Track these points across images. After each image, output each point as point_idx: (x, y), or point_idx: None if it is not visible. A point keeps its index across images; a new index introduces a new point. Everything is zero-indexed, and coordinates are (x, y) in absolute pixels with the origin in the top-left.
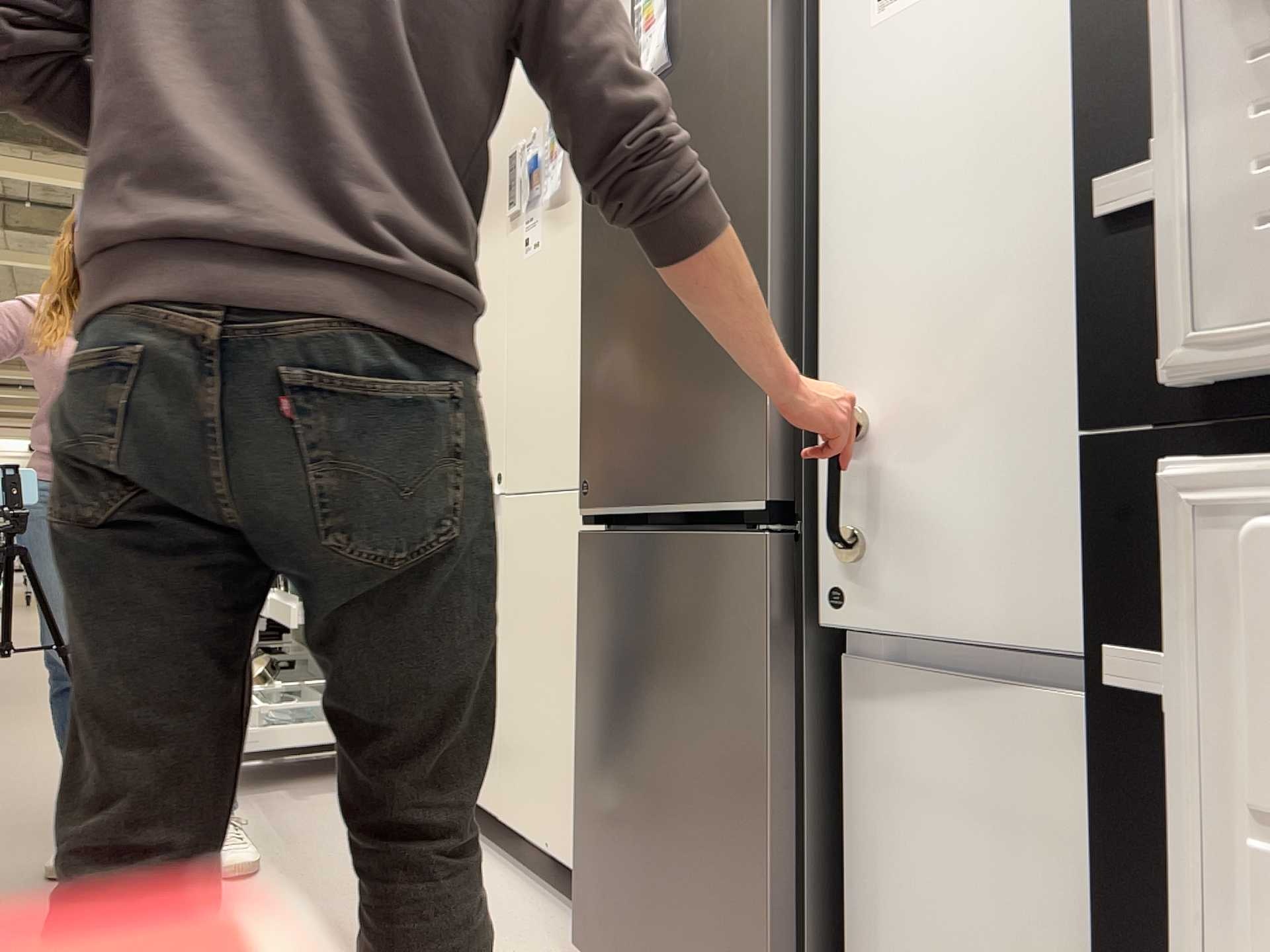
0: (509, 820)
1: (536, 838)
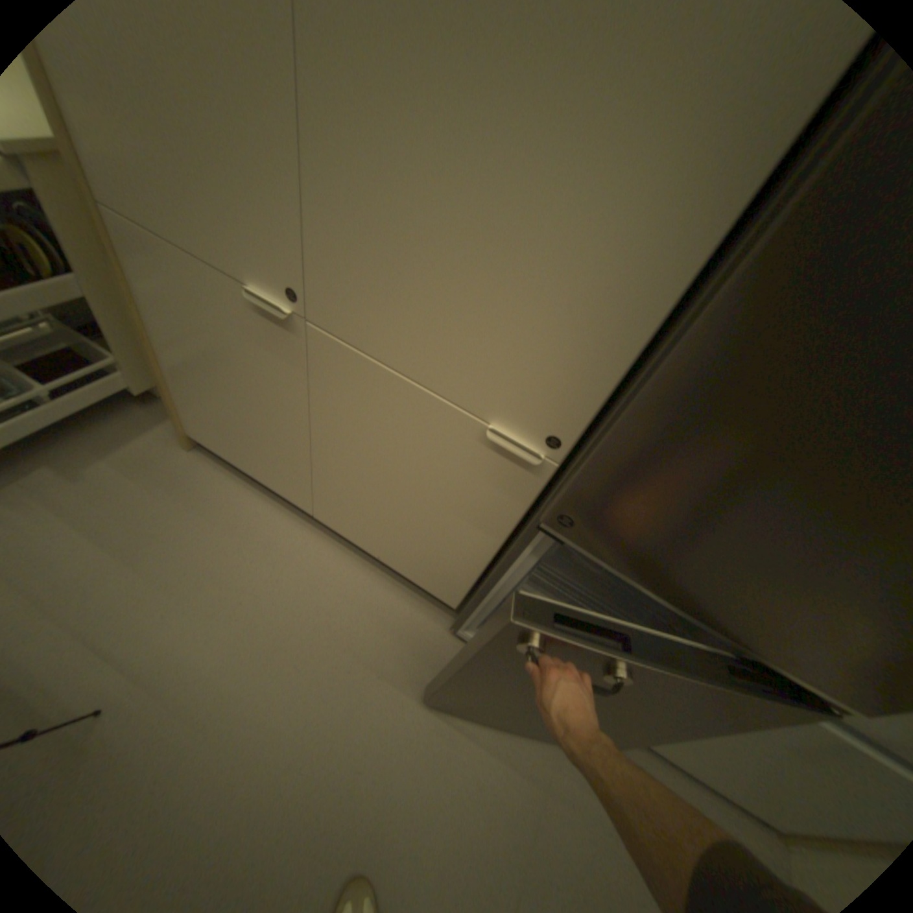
0: (329, 523)
1: (364, 546)
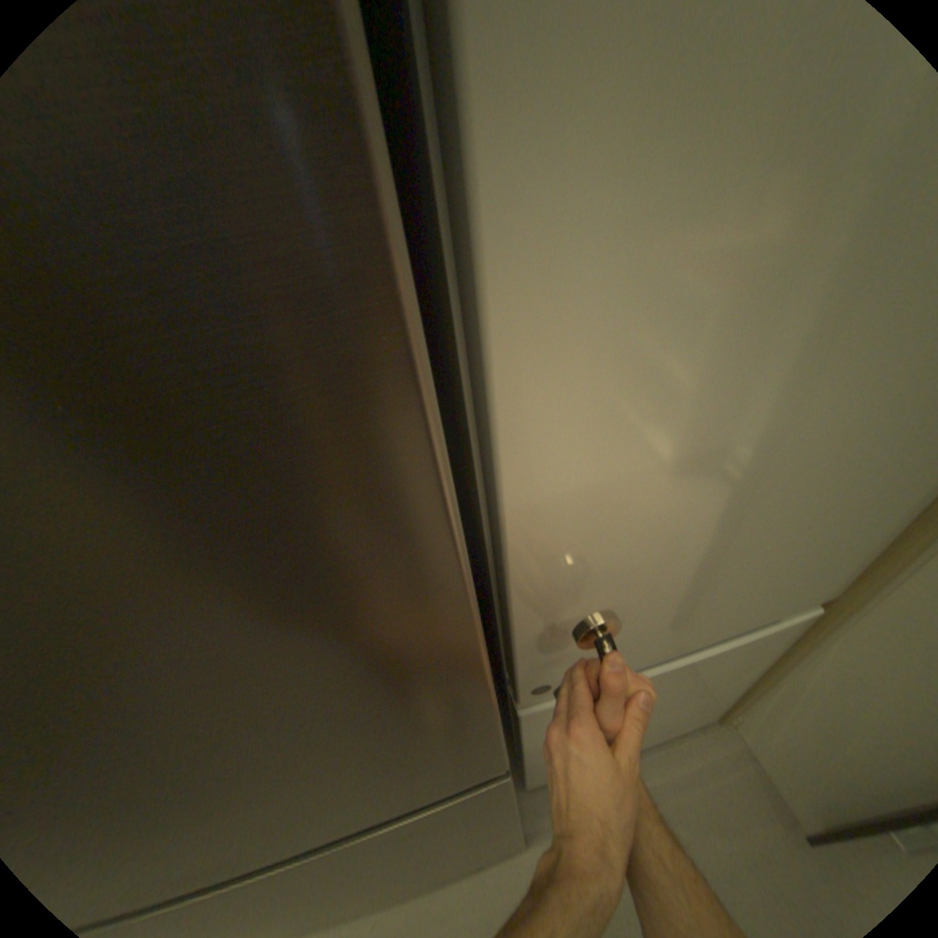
0: None
1: None
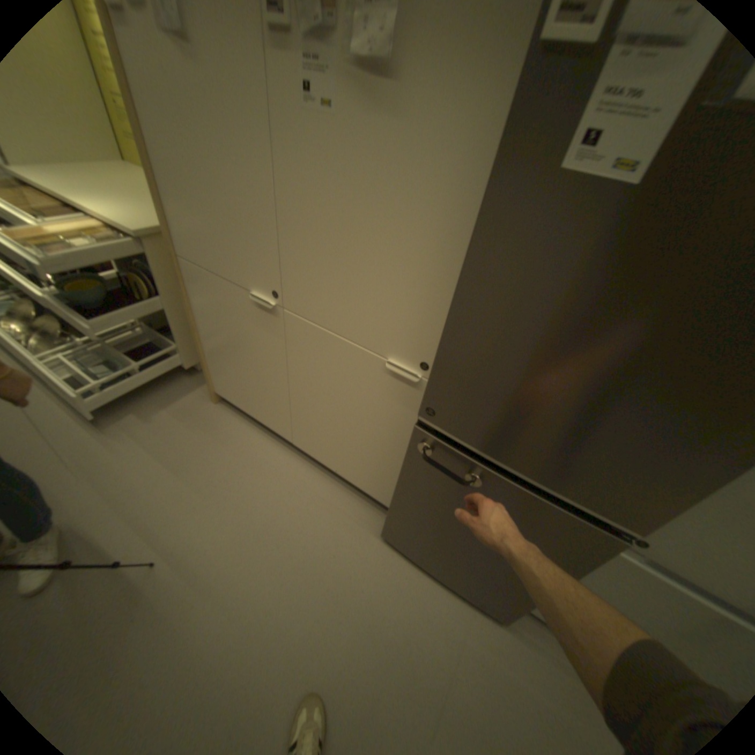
0: (303, 448)
1: (326, 463)
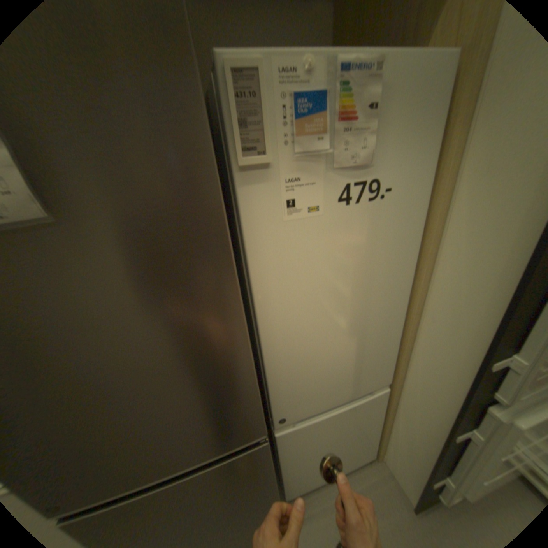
0: None
1: None
